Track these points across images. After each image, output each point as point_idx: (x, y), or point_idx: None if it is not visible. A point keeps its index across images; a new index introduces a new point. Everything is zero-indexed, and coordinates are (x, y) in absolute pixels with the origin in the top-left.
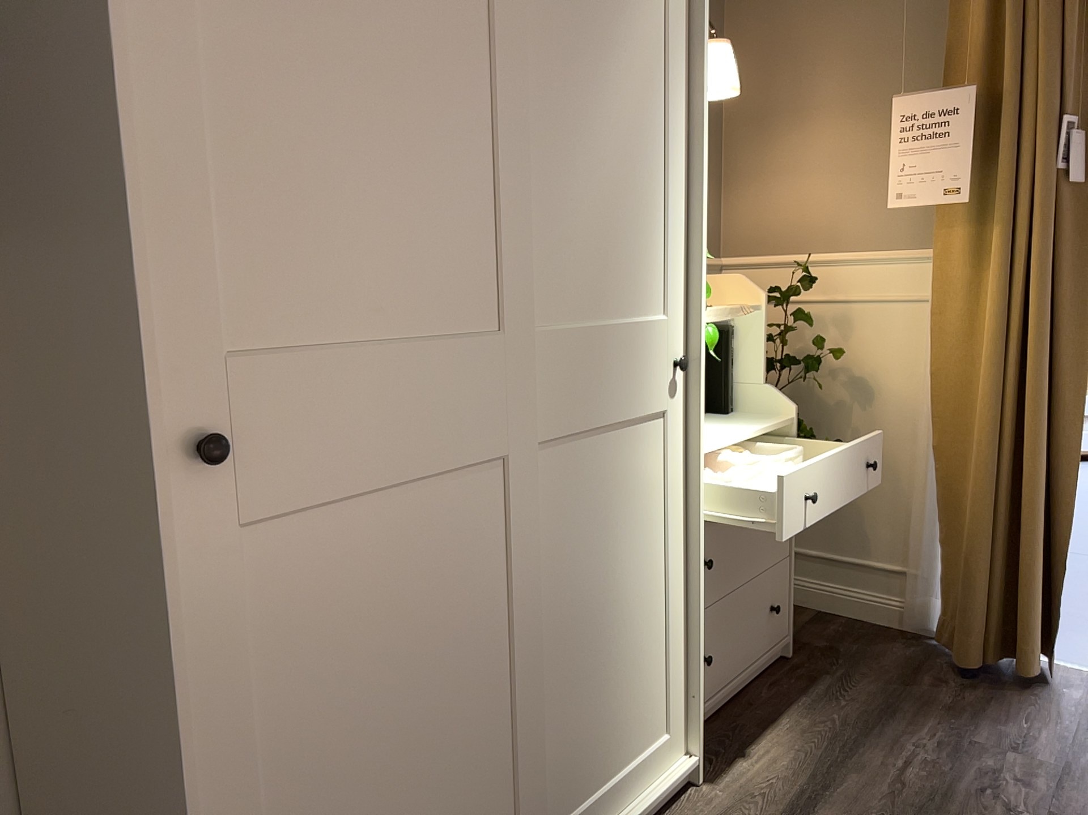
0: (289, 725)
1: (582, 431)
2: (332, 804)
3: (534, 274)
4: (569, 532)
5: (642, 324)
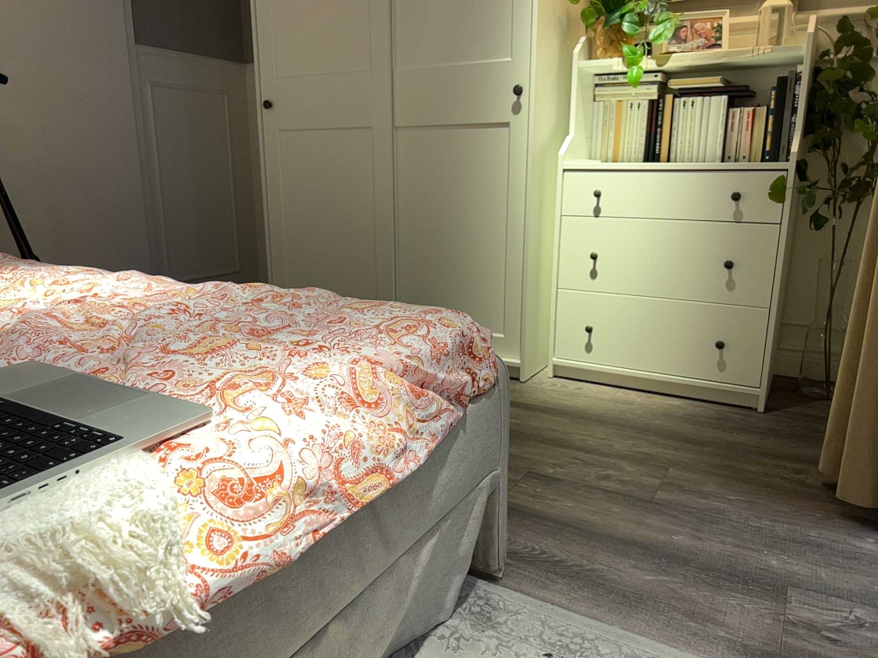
0: (278, 204)
1: (430, 126)
2: (293, 242)
3: (393, 36)
4: (420, 182)
5: (489, 61)
